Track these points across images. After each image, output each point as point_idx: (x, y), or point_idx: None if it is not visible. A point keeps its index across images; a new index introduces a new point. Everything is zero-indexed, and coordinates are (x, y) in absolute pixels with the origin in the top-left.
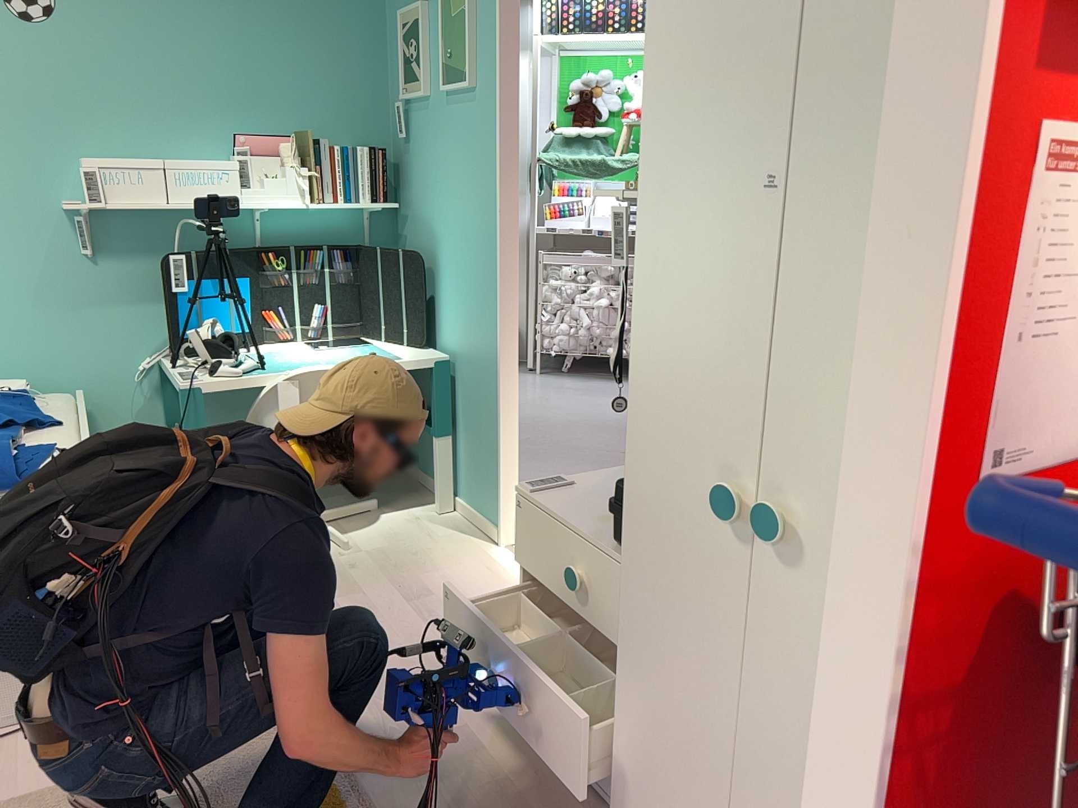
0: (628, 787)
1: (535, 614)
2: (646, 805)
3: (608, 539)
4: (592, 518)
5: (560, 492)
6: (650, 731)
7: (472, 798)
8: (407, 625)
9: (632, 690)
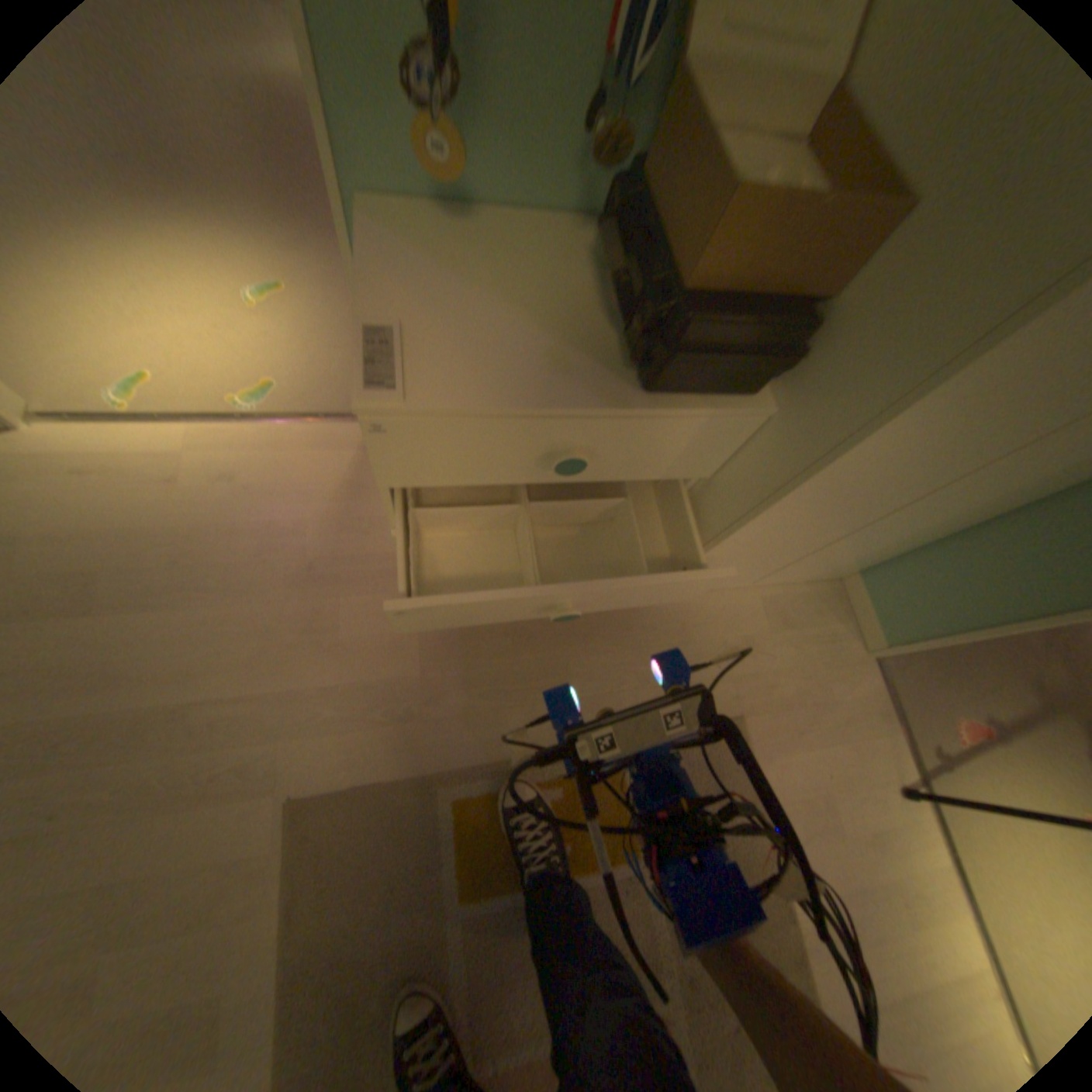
0: (714, 559)
1: (448, 507)
2: (735, 557)
3: (627, 392)
4: (549, 372)
5: (430, 357)
6: (782, 529)
7: (521, 660)
8: (153, 628)
9: (775, 518)
